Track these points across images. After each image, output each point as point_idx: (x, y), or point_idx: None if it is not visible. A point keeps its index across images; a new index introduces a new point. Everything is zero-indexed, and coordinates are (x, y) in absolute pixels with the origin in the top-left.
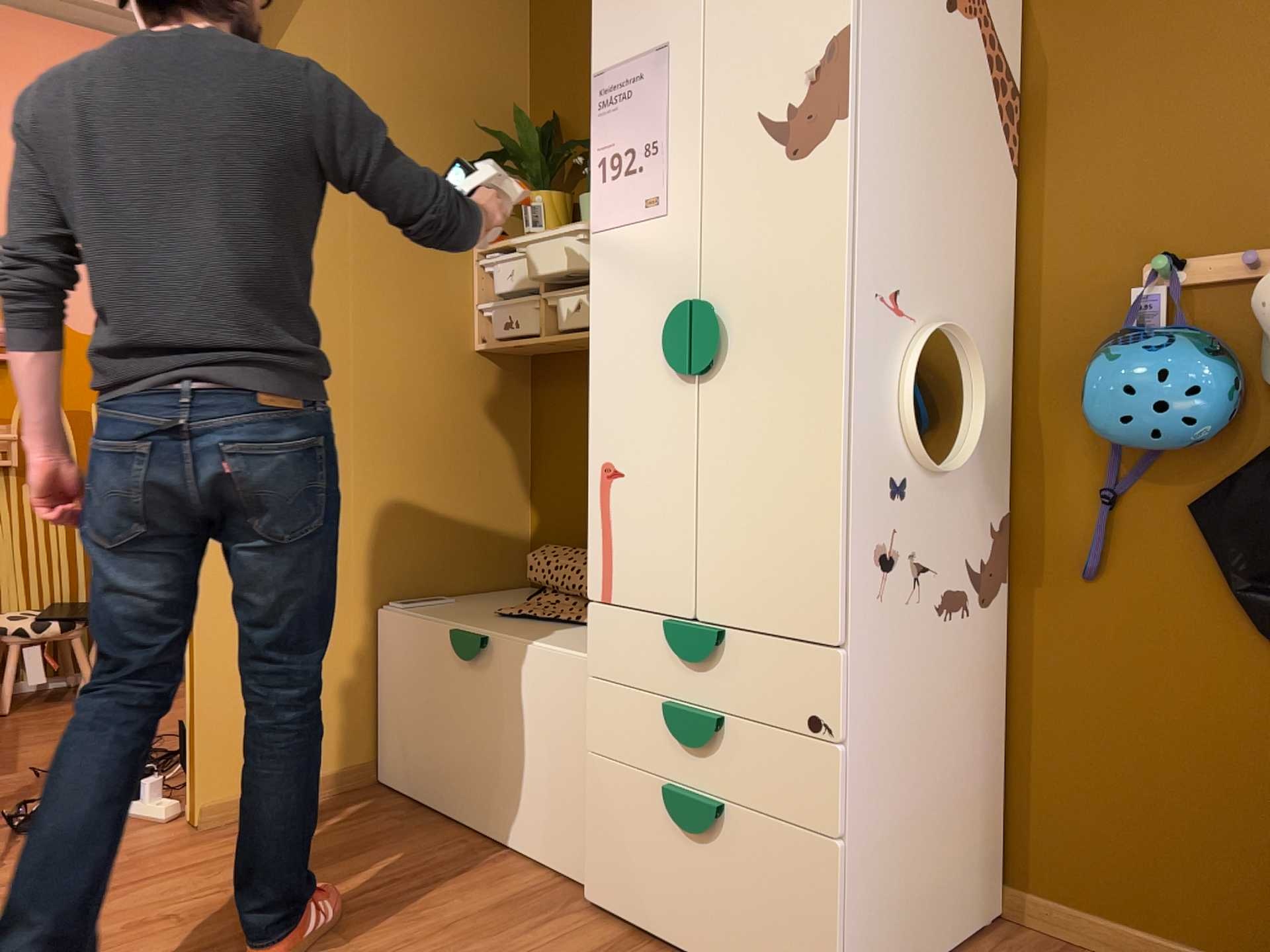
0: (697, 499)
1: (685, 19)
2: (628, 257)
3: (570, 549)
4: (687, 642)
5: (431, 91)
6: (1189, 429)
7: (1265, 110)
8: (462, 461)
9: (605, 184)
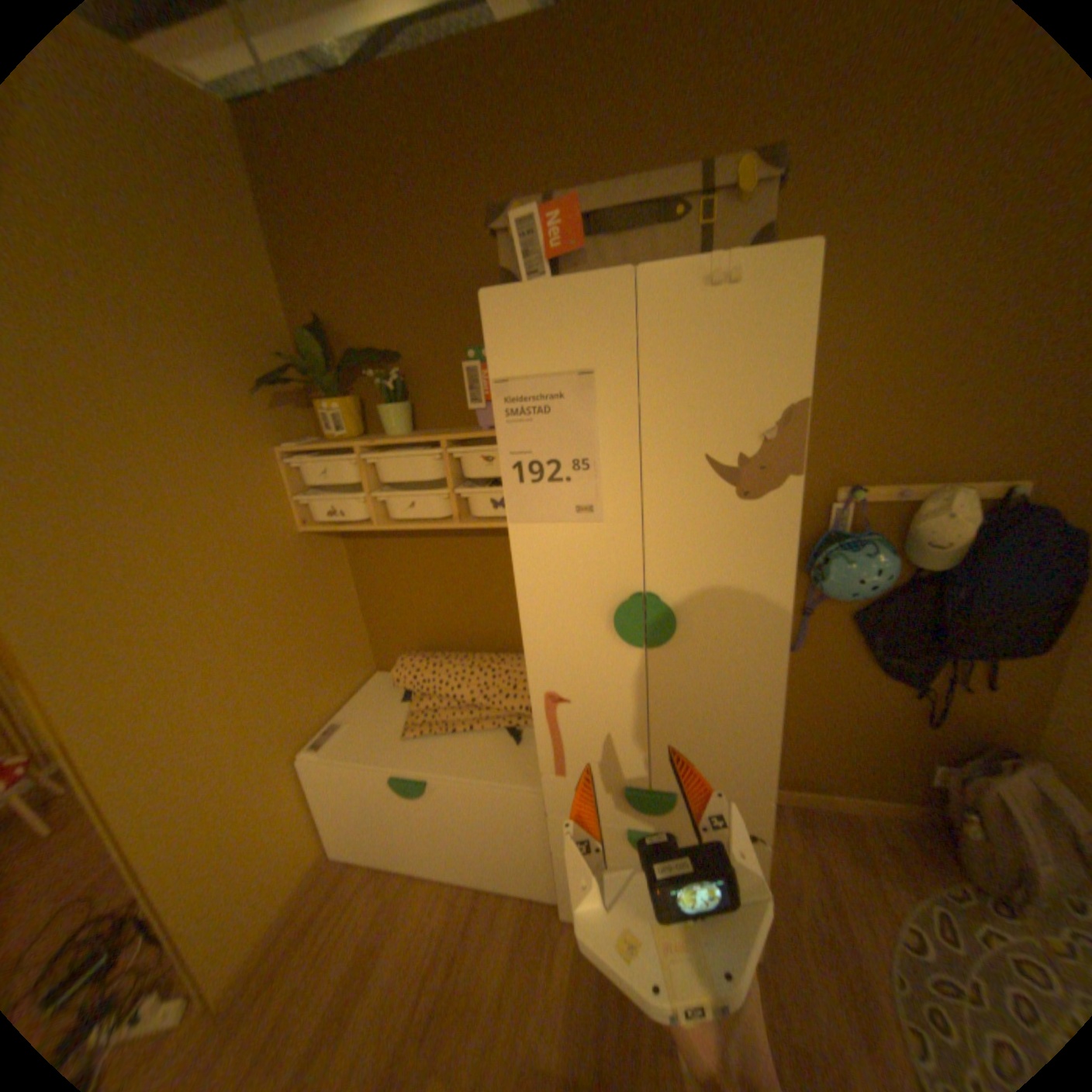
0: (647, 722)
1: (613, 348)
2: (558, 549)
3: (424, 658)
4: (648, 805)
5: (190, 304)
6: (879, 594)
7: (919, 401)
8: (316, 618)
9: (522, 485)
